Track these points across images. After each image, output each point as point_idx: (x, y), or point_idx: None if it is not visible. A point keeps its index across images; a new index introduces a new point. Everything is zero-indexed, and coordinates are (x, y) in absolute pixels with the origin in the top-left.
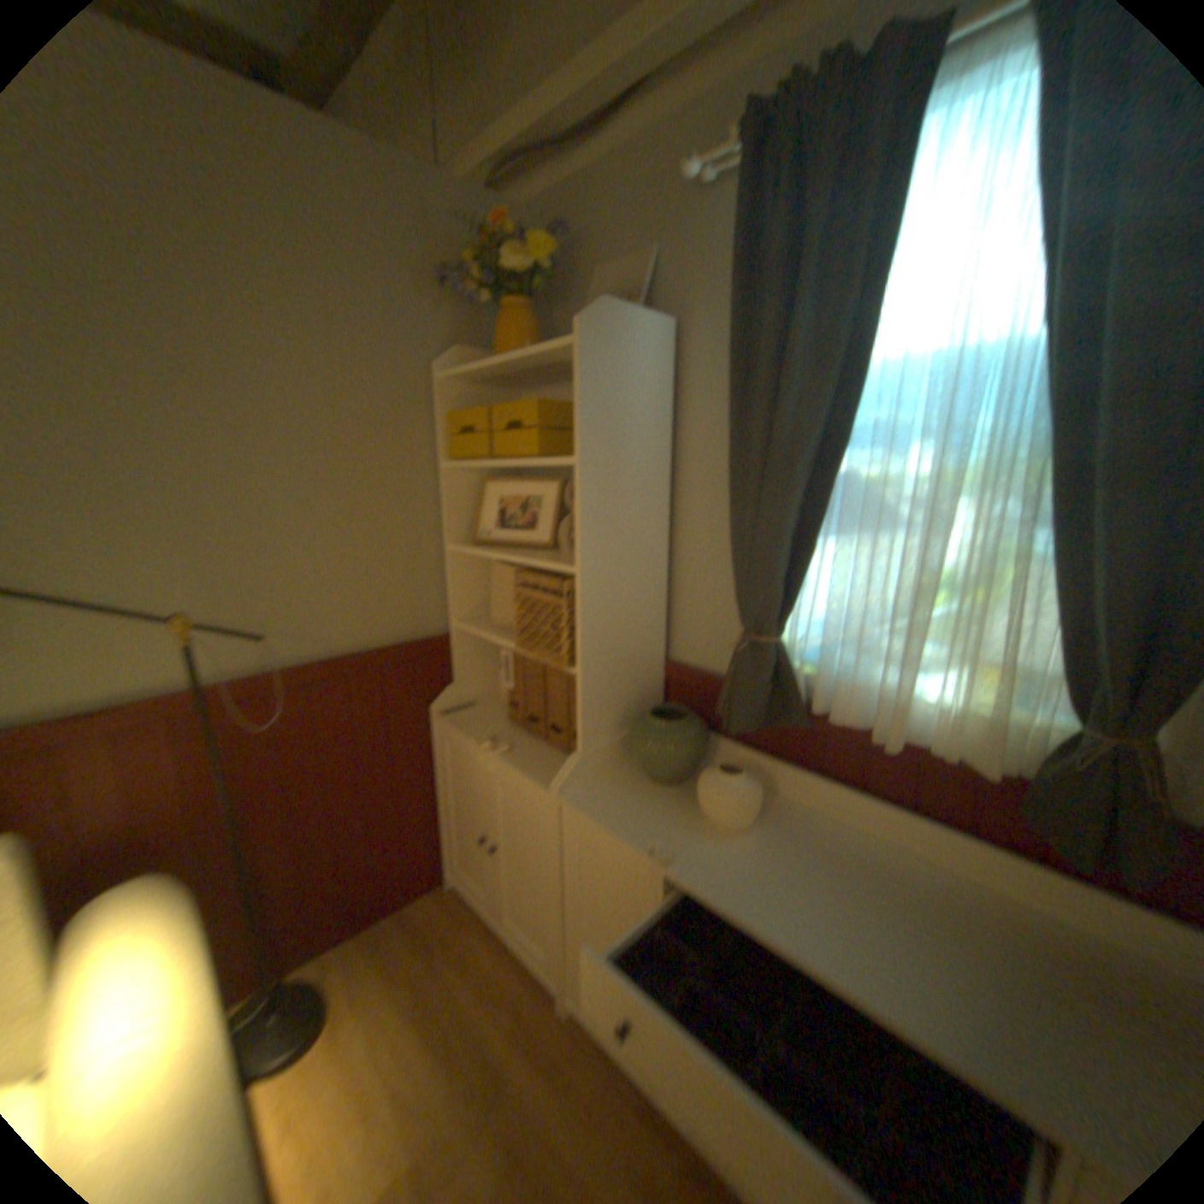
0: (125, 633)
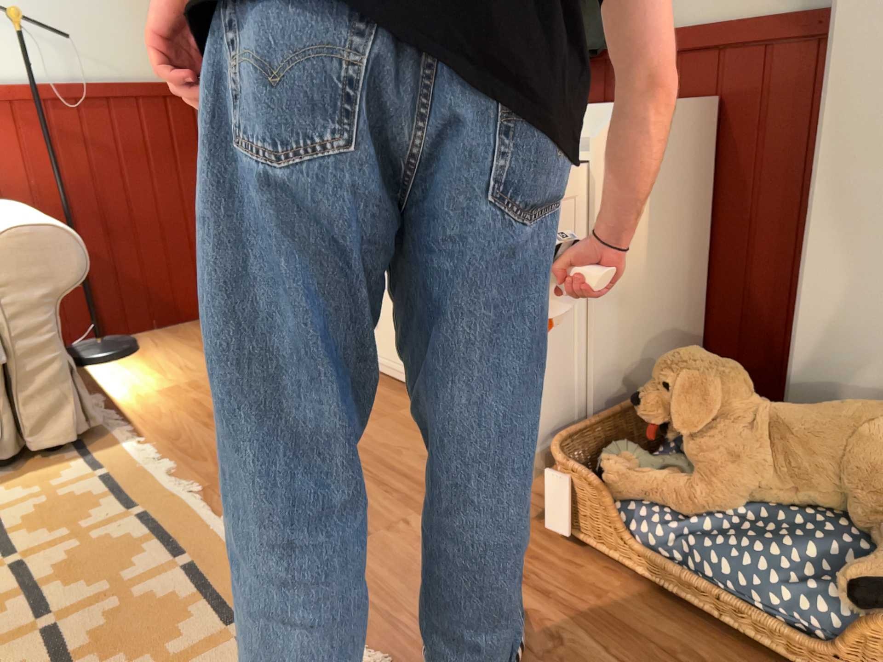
0: None
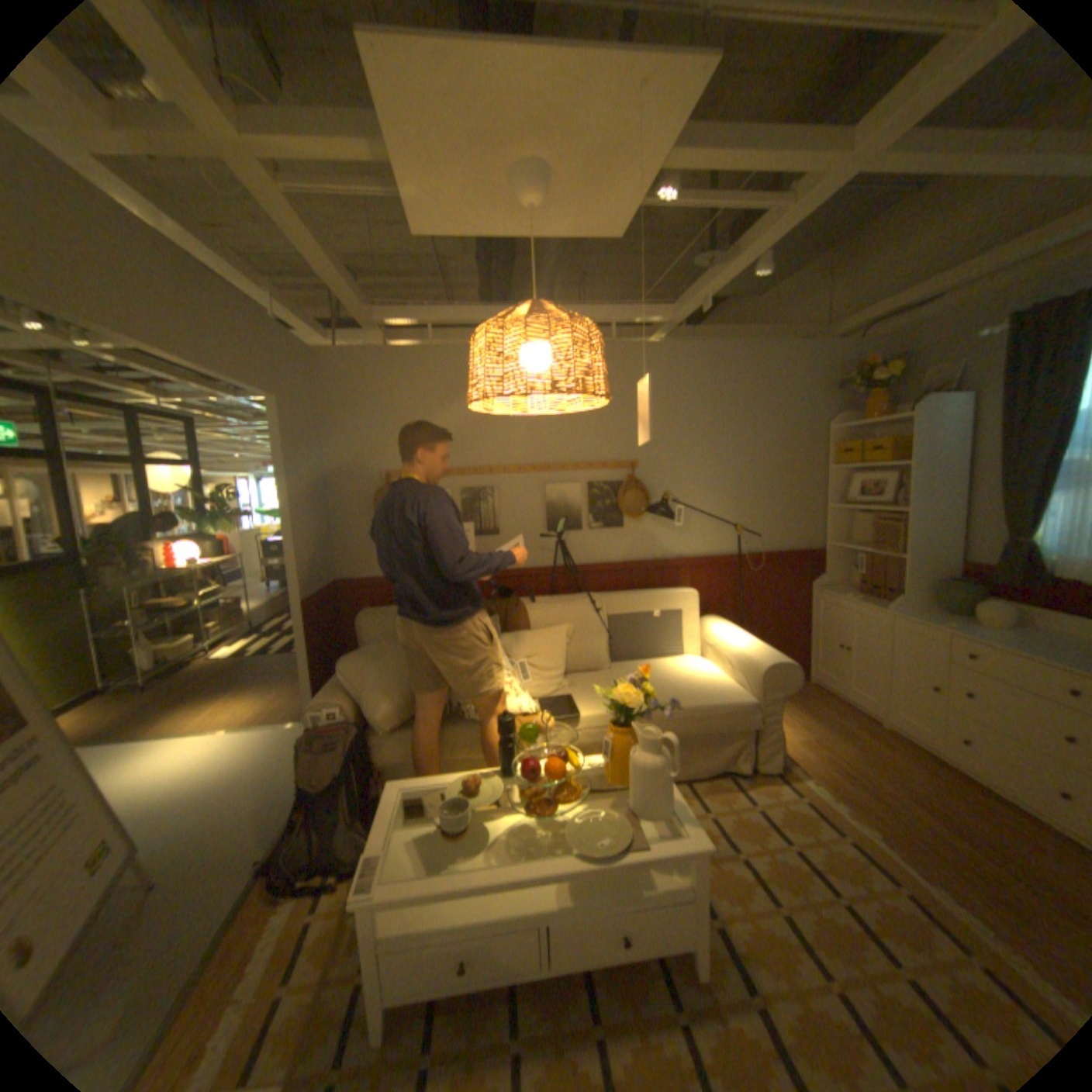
0: (713, 531)
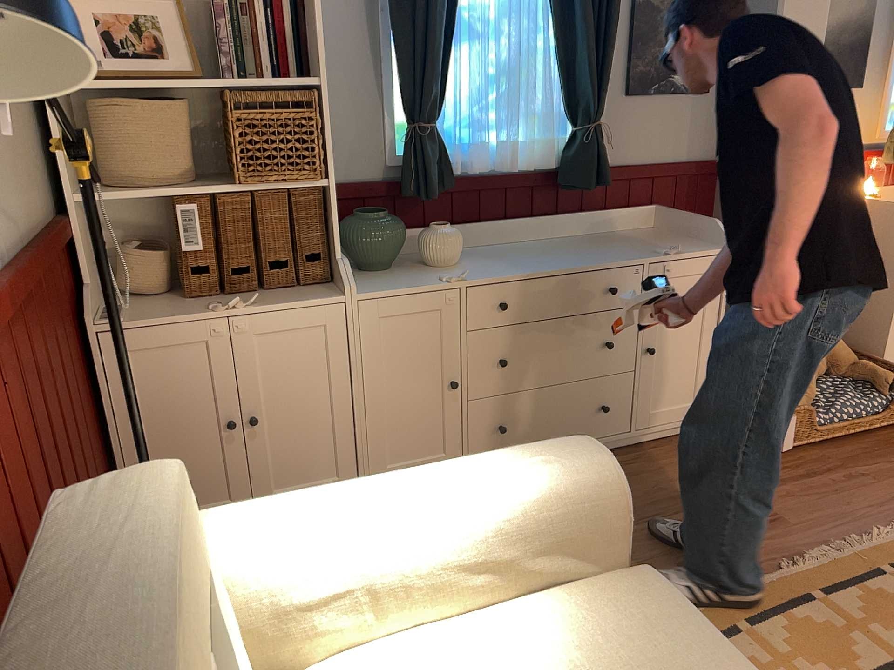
0: None
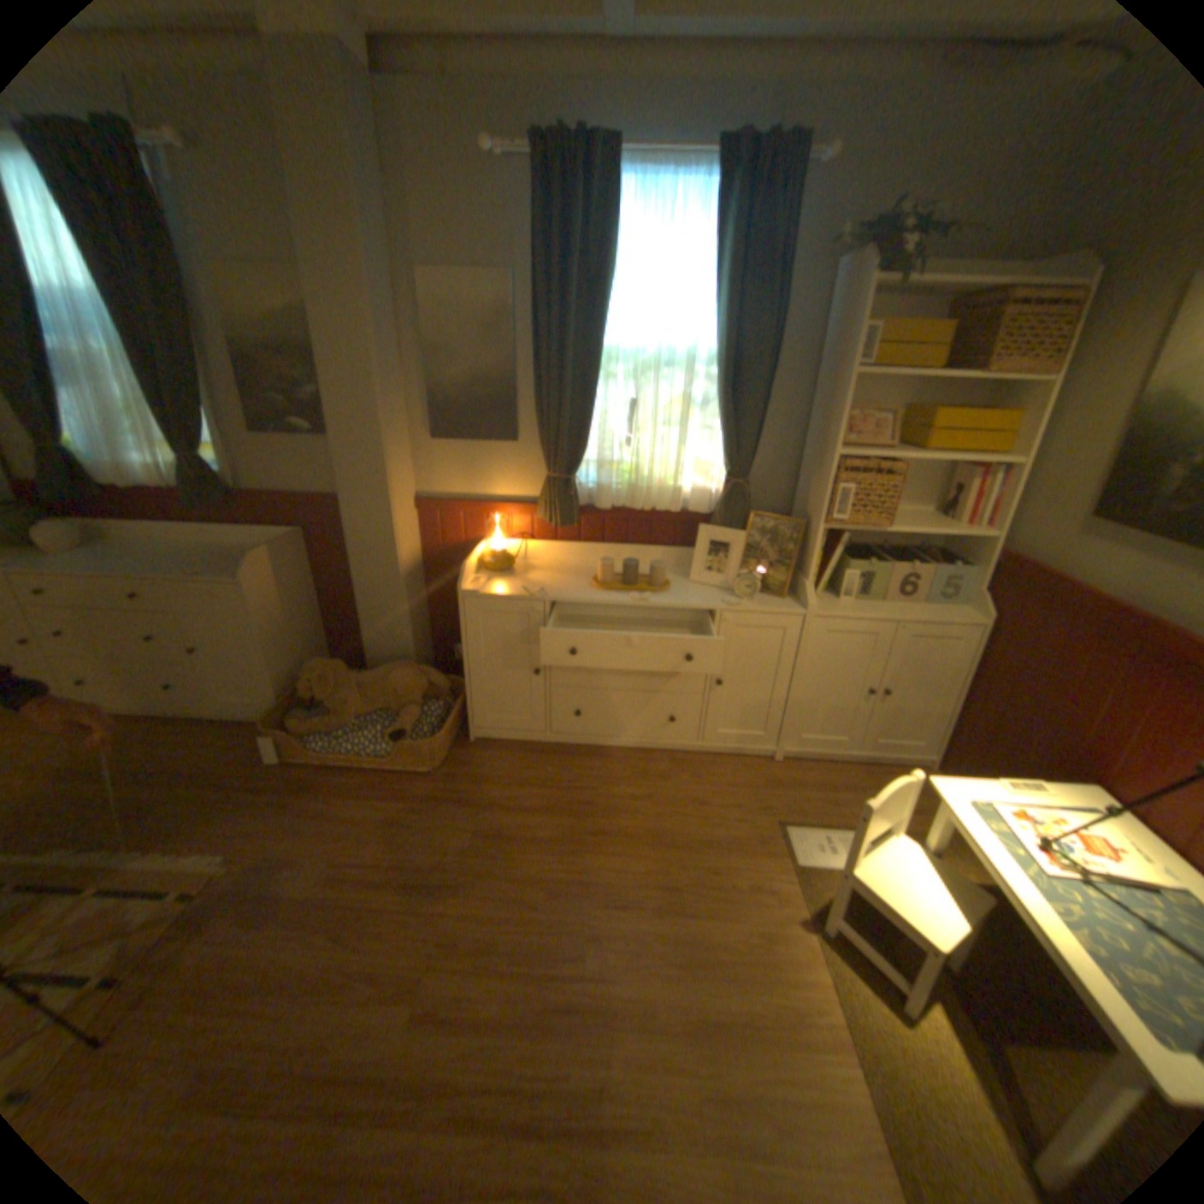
0: None
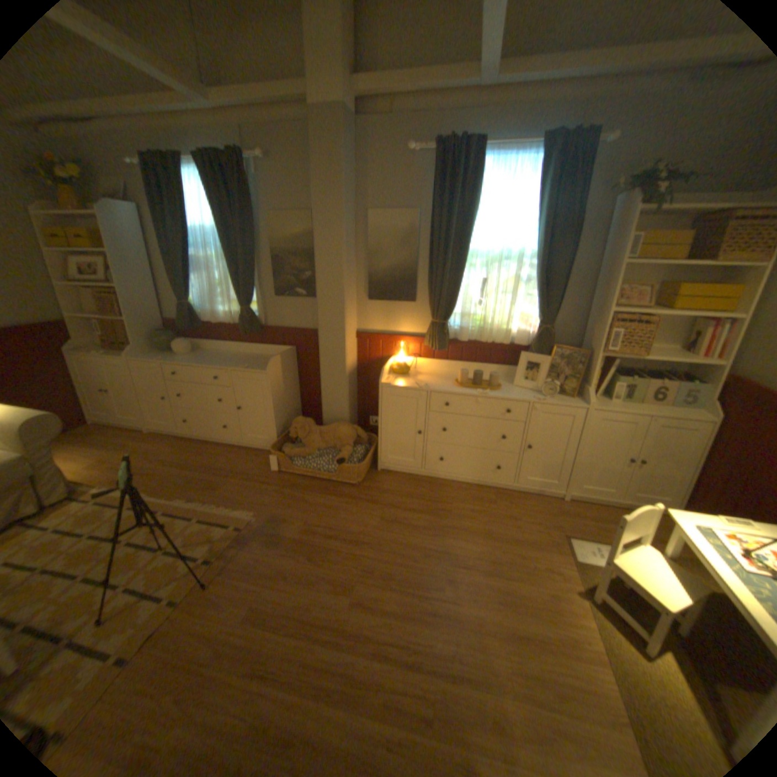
0: None
